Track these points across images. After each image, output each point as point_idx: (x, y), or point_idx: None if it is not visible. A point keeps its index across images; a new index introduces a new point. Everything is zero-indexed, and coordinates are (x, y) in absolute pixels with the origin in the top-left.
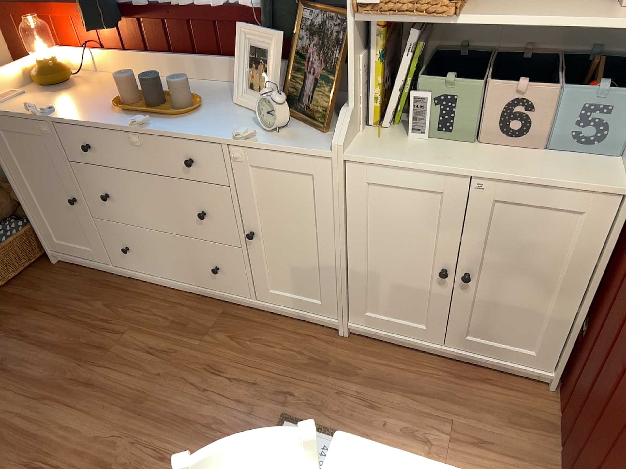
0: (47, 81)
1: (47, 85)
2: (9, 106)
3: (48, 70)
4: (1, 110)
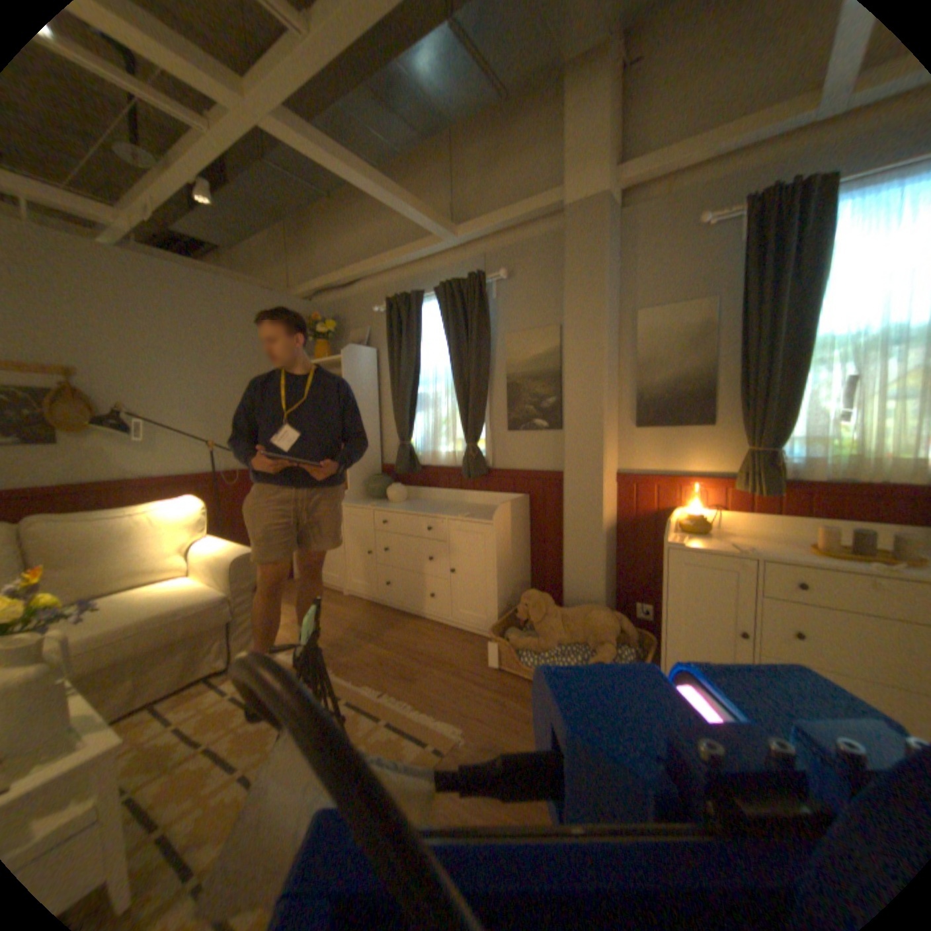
0: (694, 526)
1: (694, 529)
2: (685, 541)
3: (694, 518)
4: (685, 543)
